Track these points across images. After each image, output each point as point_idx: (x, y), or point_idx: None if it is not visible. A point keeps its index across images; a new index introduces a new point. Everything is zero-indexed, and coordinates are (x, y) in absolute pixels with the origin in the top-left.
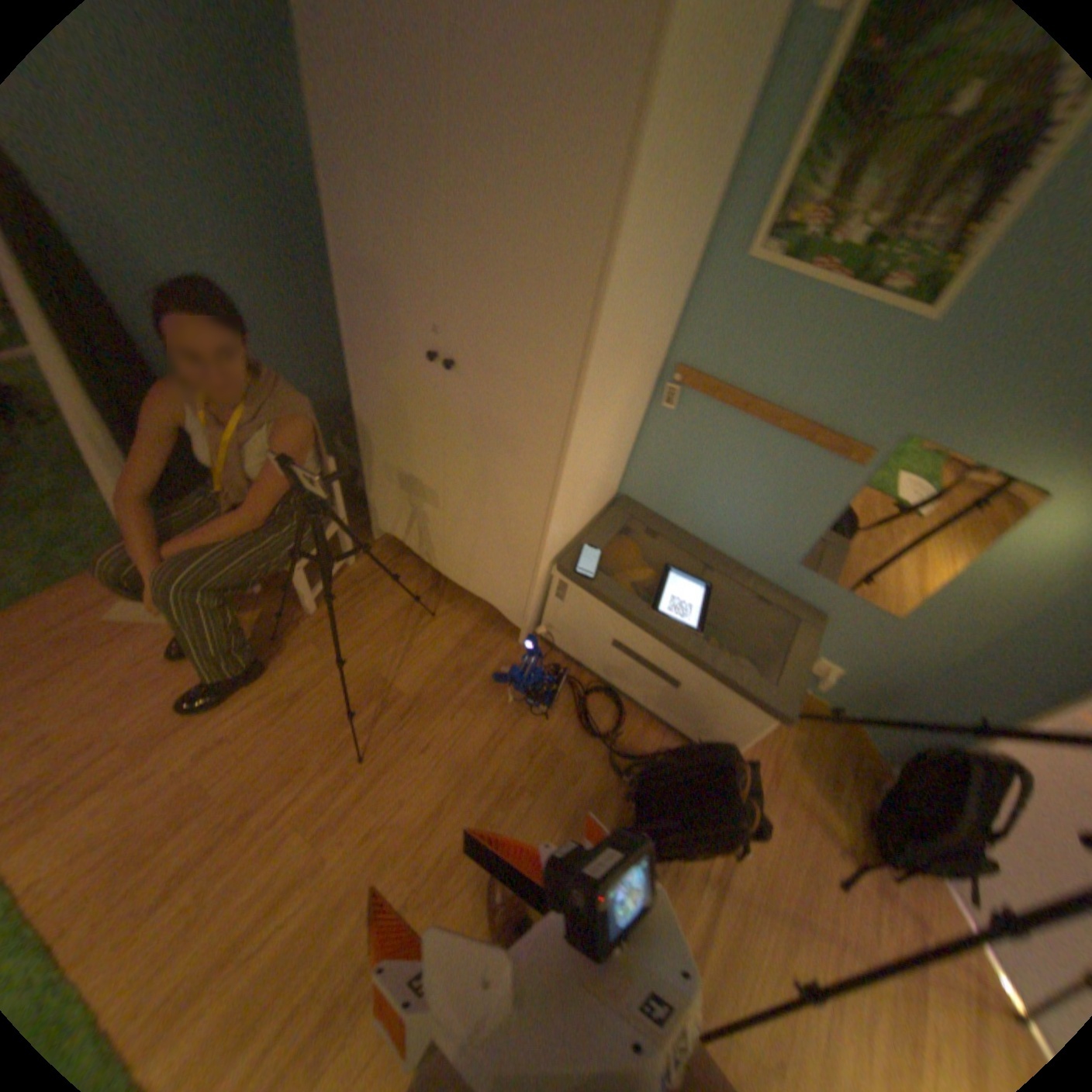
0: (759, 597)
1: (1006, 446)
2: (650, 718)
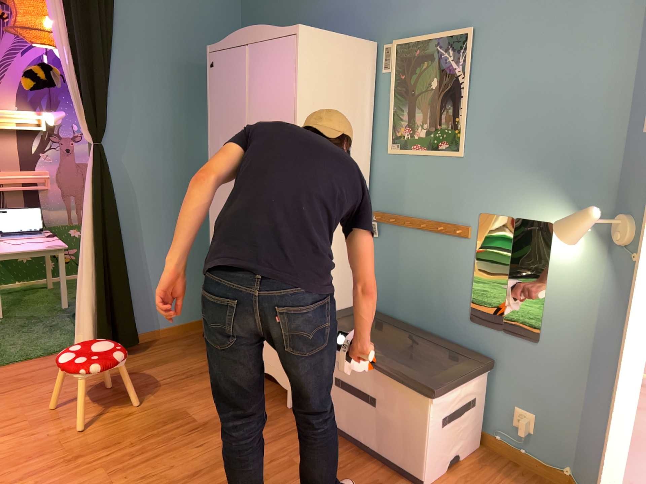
0: (448, 349)
1: (519, 203)
2: (374, 453)
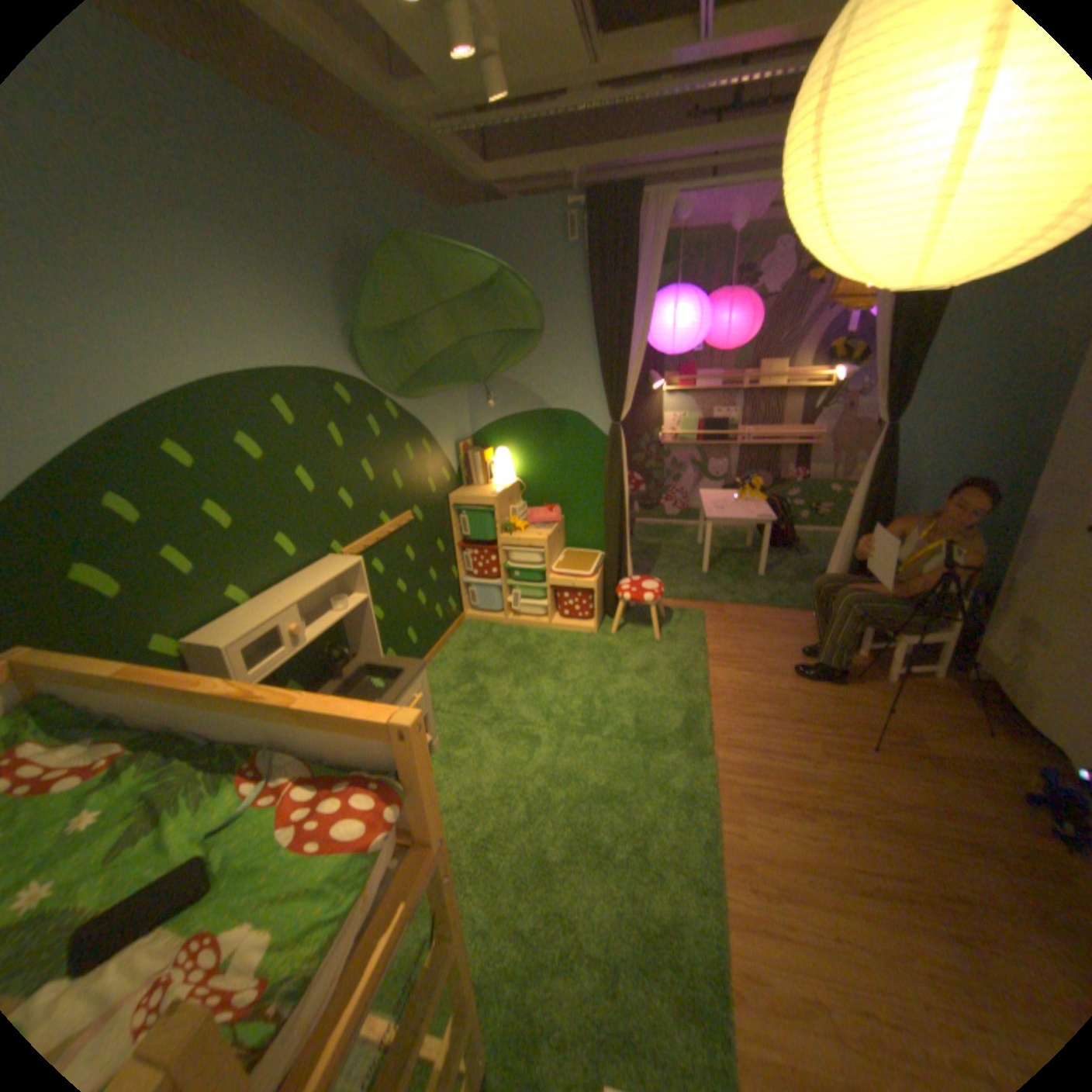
0: None
1: None
2: None
